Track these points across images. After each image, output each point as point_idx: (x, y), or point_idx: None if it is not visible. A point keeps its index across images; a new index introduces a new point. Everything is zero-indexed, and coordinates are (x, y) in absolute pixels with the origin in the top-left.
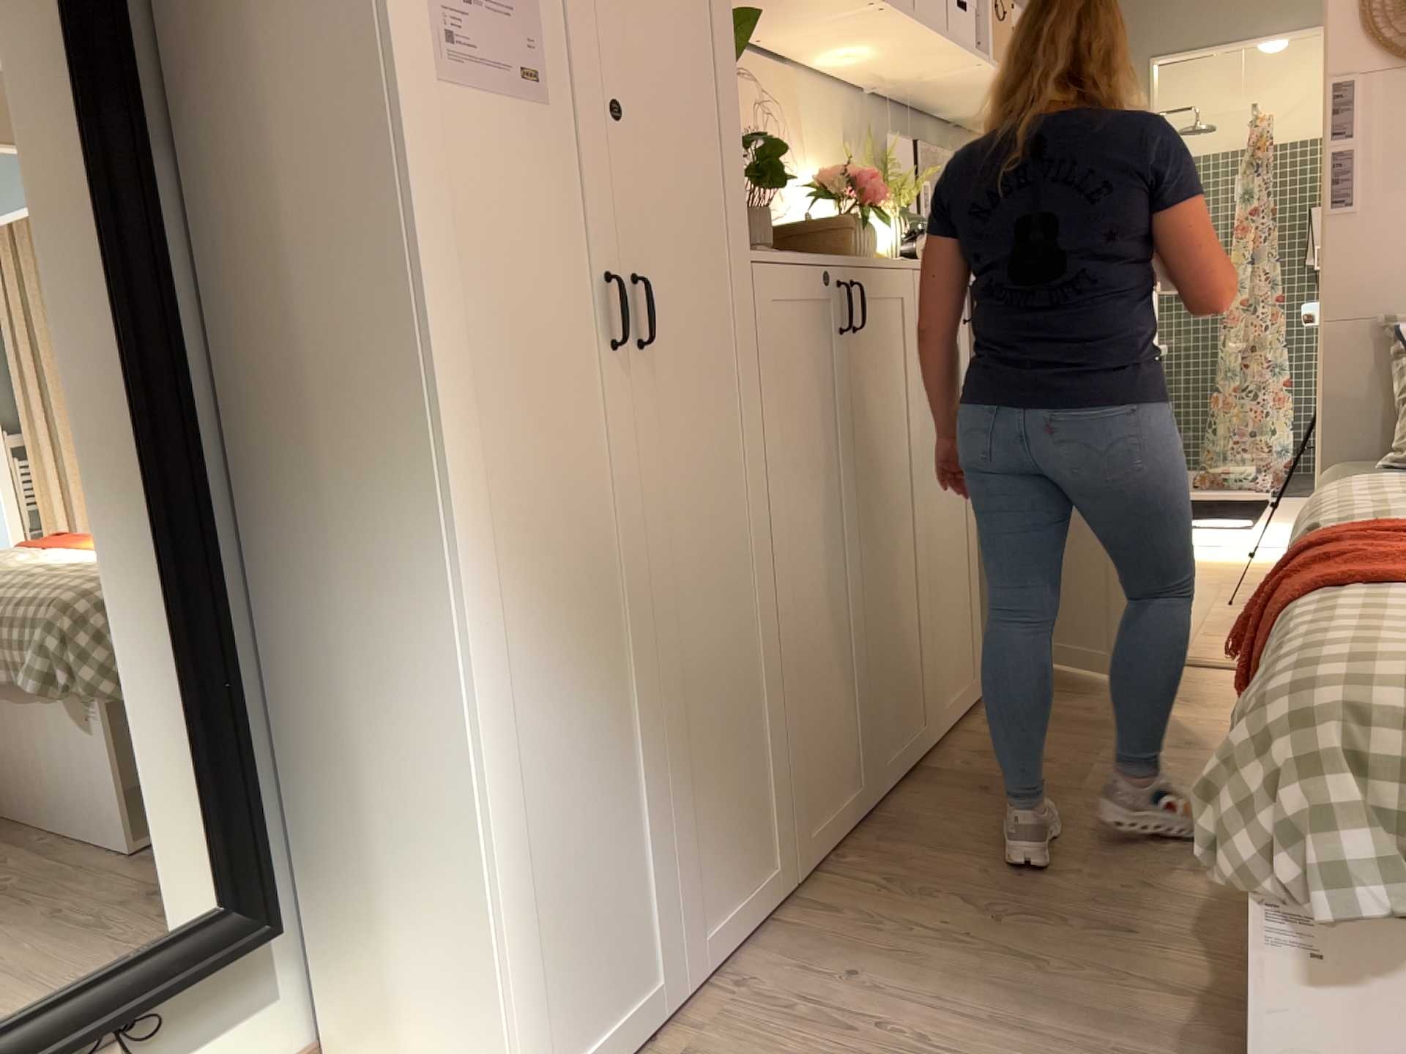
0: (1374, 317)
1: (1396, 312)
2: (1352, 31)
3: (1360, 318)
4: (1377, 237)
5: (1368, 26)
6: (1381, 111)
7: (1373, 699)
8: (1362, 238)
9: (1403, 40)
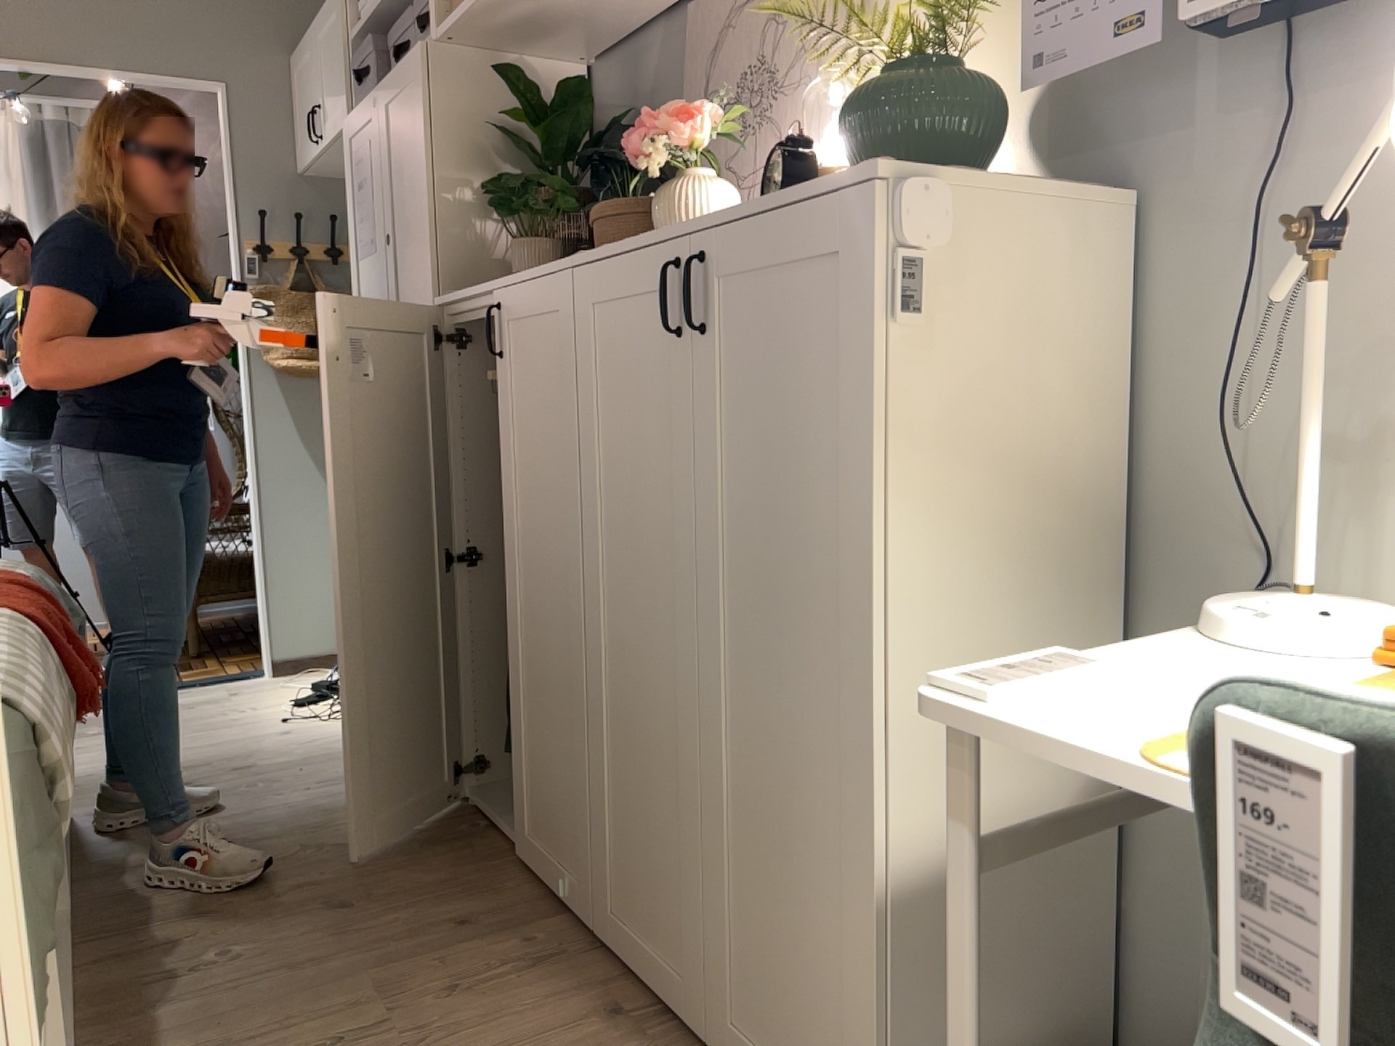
0: None
1: None
2: None
3: None
4: None
5: None
6: None
7: None
8: None
9: None
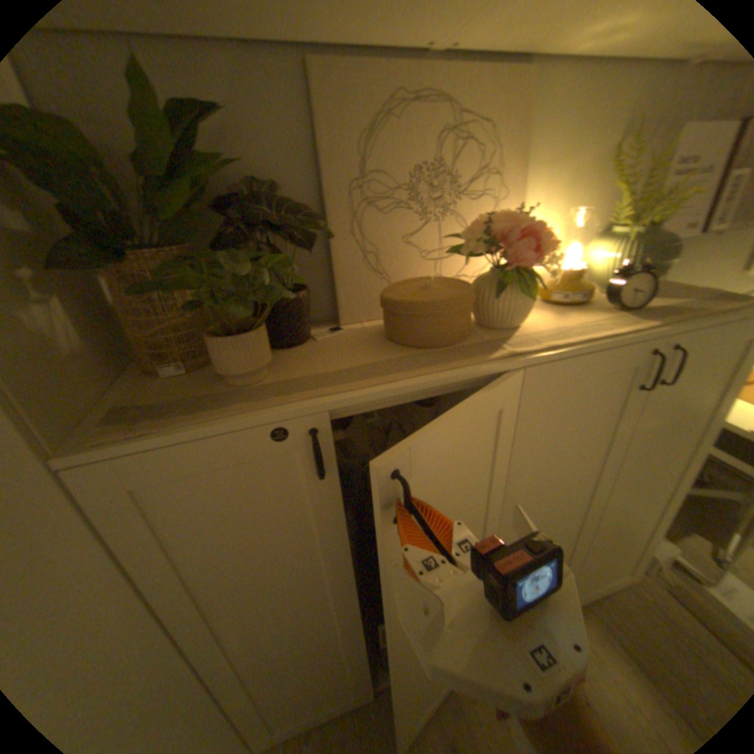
0: None
1: None
2: None
3: None
4: None
5: None
6: None
7: None
8: None
9: None
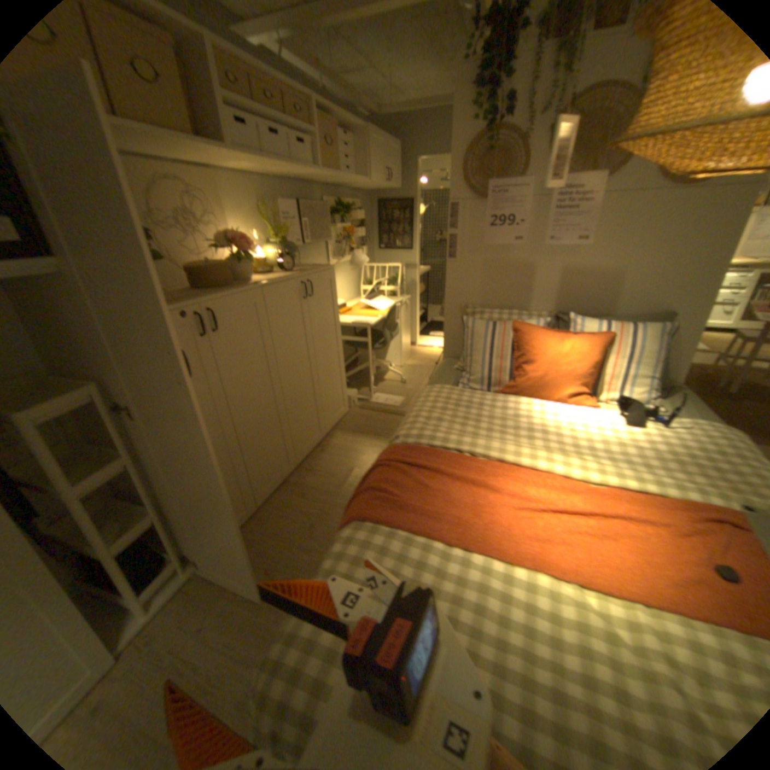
0: (461, 304)
1: (469, 303)
2: (459, 179)
3: (457, 304)
4: (464, 272)
5: (465, 178)
6: (468, 218)
7: (295, 679)
8: (459, 272)
9: (478, 187)
